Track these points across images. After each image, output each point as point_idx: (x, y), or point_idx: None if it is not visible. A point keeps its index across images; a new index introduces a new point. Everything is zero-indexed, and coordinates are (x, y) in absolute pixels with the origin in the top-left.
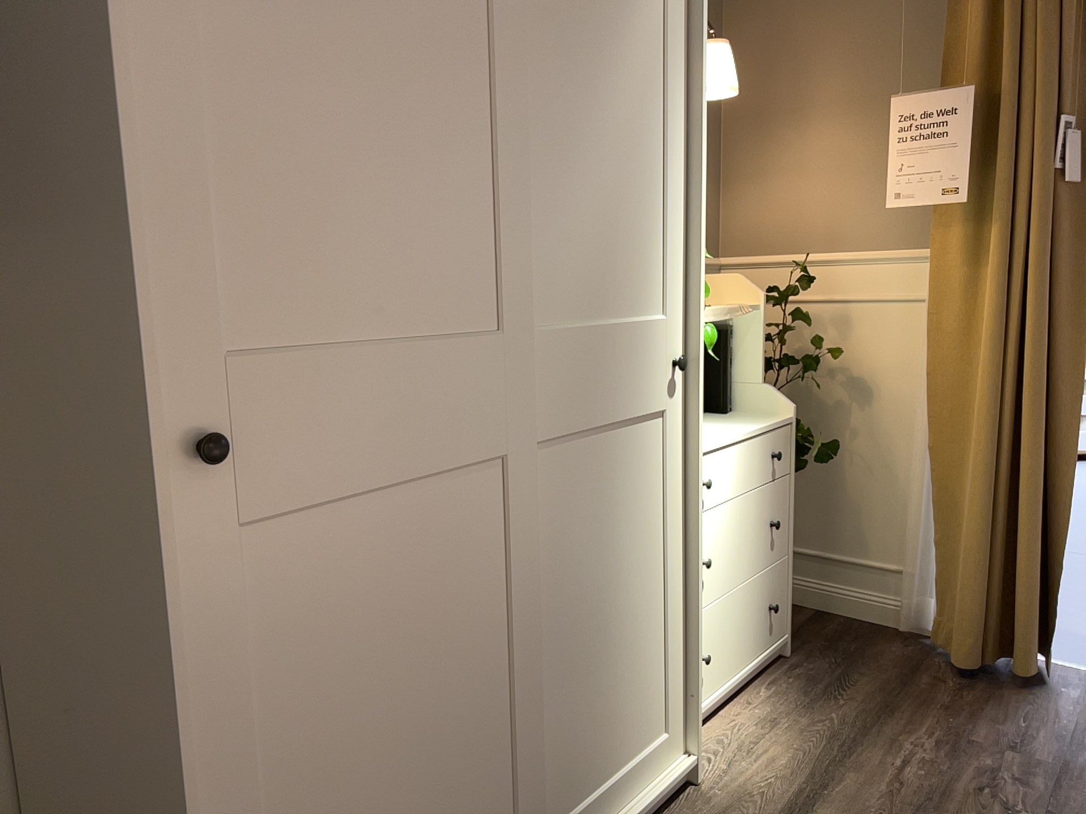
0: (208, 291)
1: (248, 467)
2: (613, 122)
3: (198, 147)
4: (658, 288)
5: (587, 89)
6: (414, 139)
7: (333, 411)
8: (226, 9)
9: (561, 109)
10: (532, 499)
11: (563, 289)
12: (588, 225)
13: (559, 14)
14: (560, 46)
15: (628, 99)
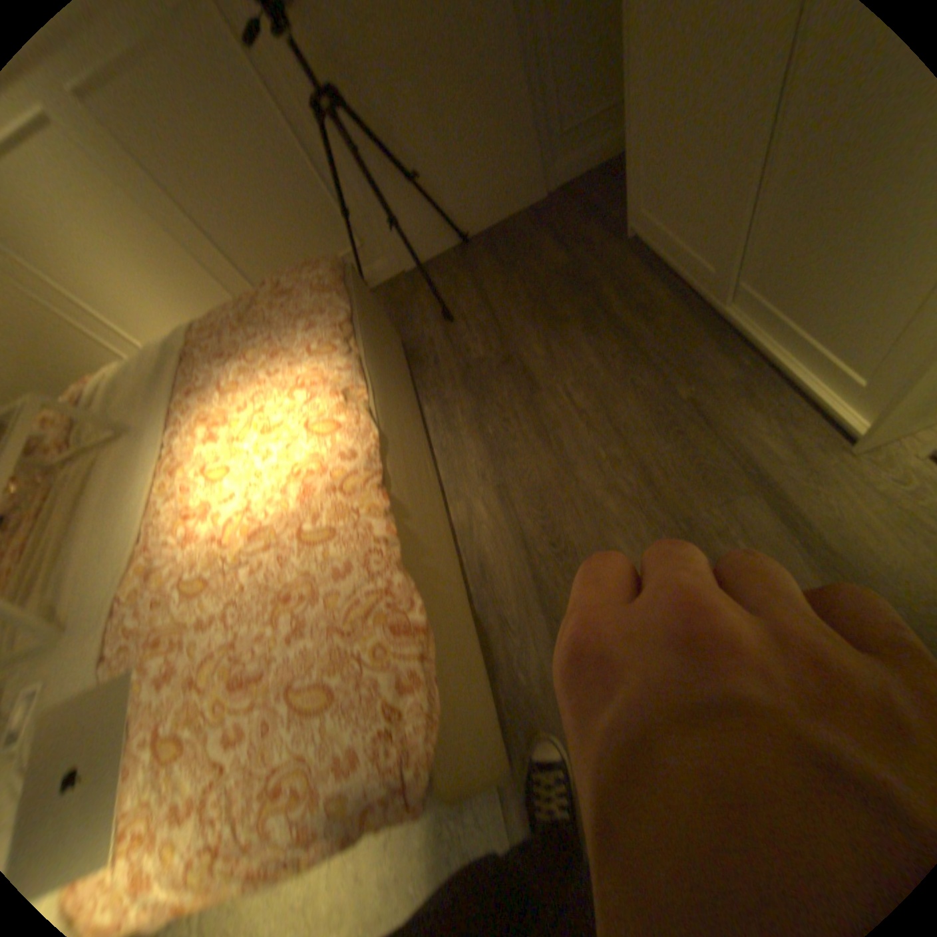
0: None
1: None
2: None
3: None
4: None
5: None
6: None
7: None
8: None
9: None
10: None
11: None
12: None
13: None
14: None
15: None
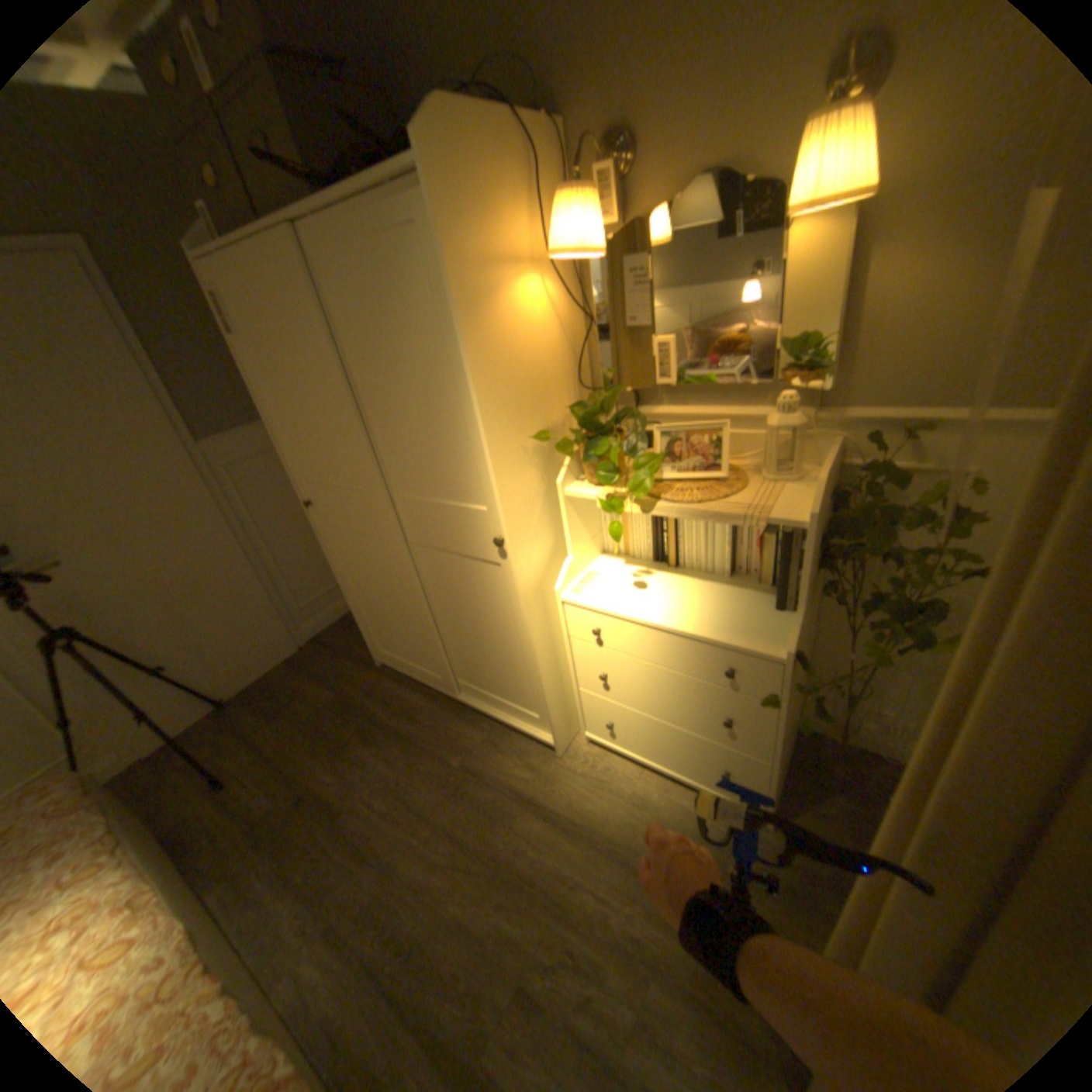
0: (296, 469)
1: (320, 513)
2: (411, 390)
3: (280, 433)
4: (475, 492)
5: (389, 374)
6: (319, 422)
7: (331, 506)
8: (270, 394)
9: (378, 390)
10: (415, 564)
11: (407, 482)
12: (413, 451)
13: (361, 337)
14: (367, 356)
15: (418, 371)
